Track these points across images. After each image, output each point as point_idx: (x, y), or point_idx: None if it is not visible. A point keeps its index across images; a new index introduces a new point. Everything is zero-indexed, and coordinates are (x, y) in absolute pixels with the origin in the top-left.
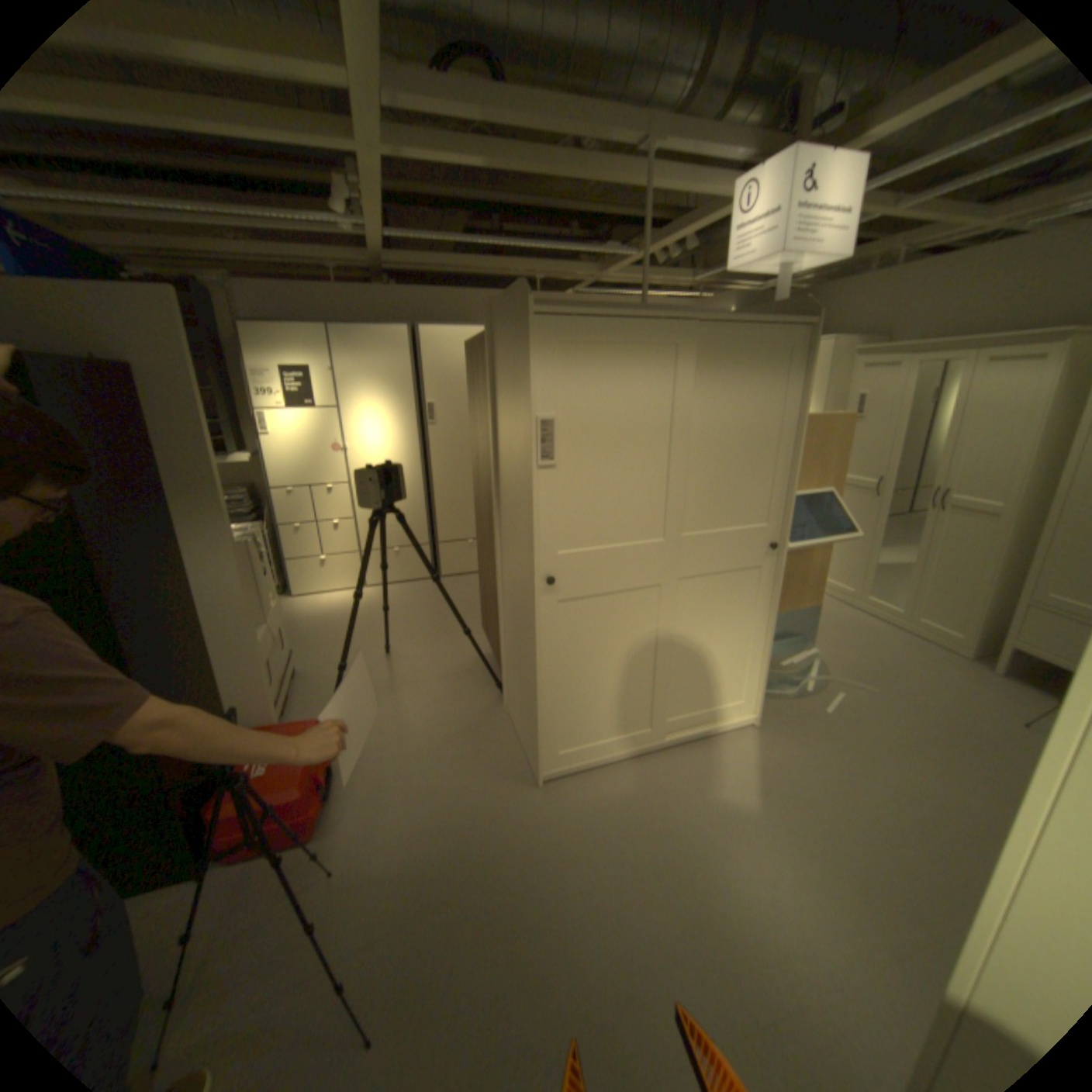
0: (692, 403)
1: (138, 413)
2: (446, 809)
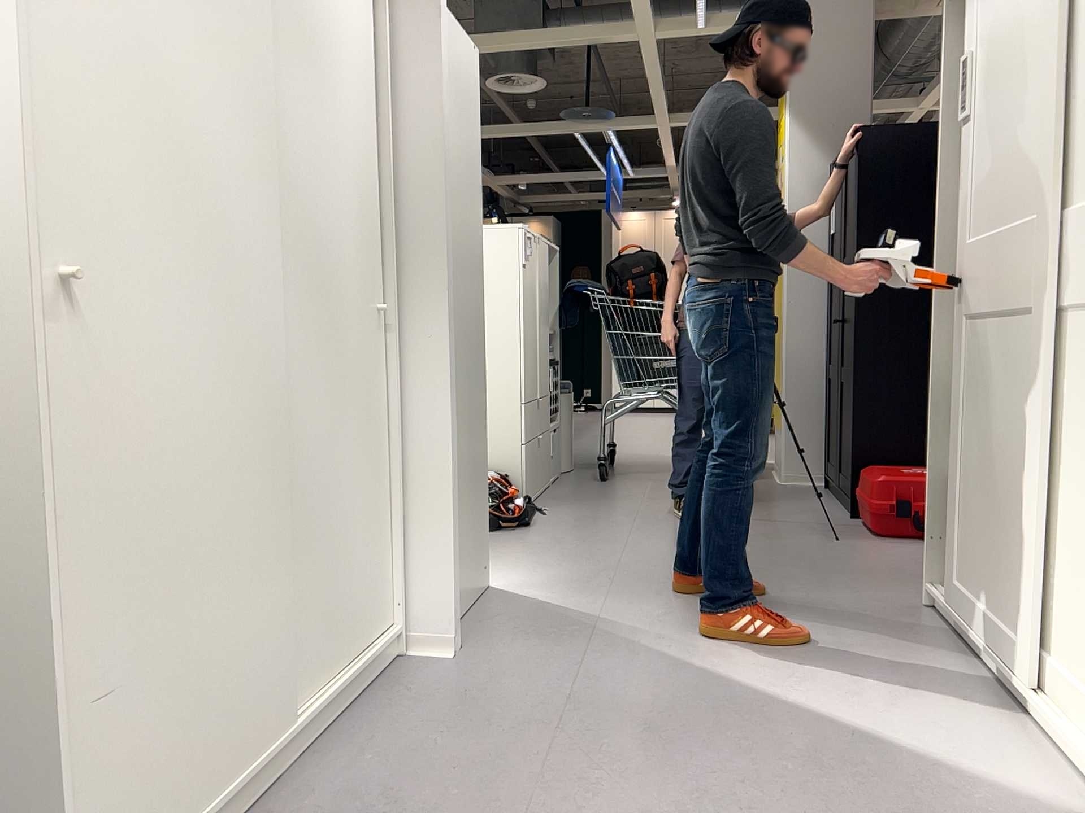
0: None
1: None
2: (899, 569)
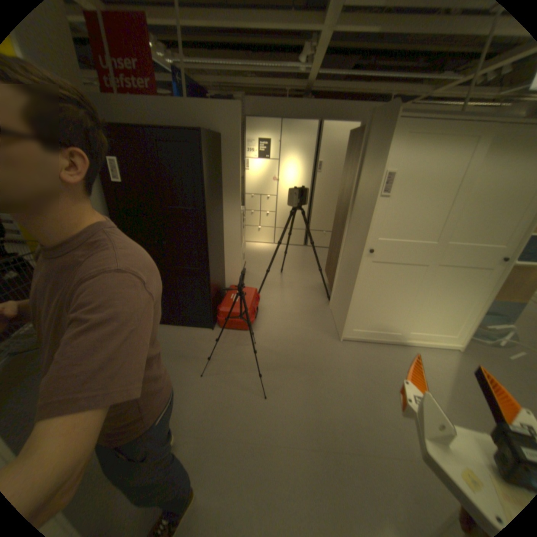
0: (478, 171)
1: (220, 155)
2: (300, 337)
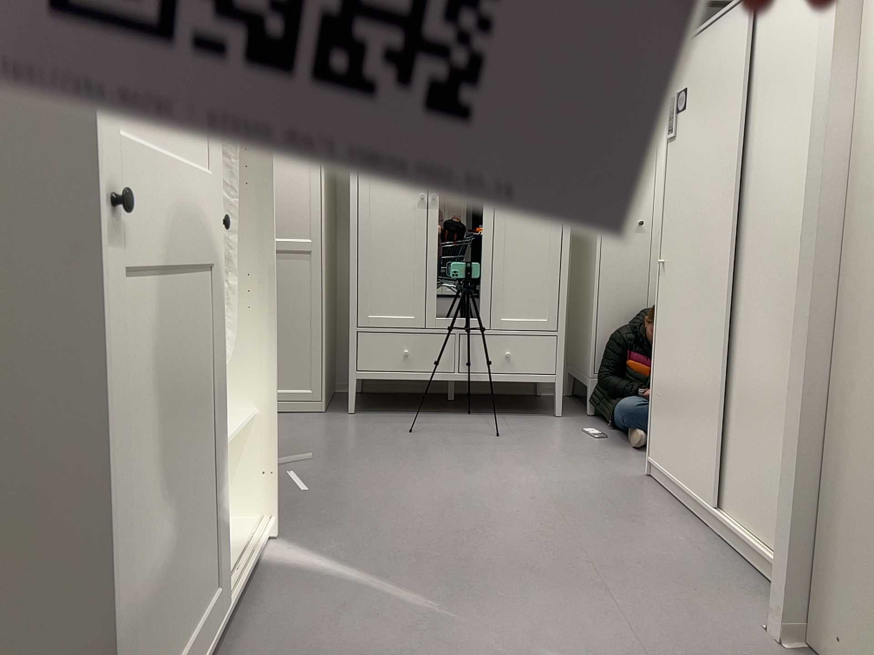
0: None
1: None
2: None
